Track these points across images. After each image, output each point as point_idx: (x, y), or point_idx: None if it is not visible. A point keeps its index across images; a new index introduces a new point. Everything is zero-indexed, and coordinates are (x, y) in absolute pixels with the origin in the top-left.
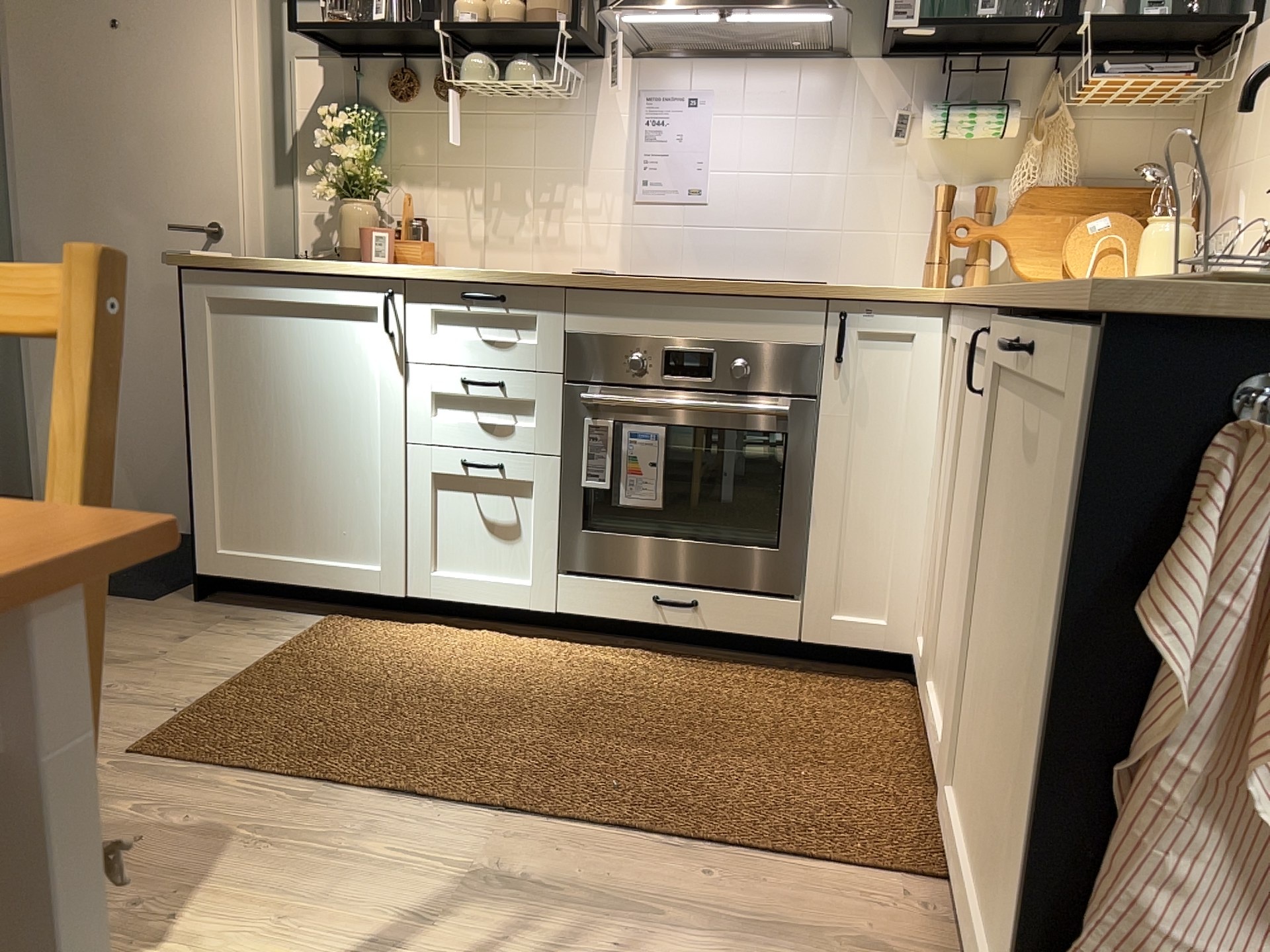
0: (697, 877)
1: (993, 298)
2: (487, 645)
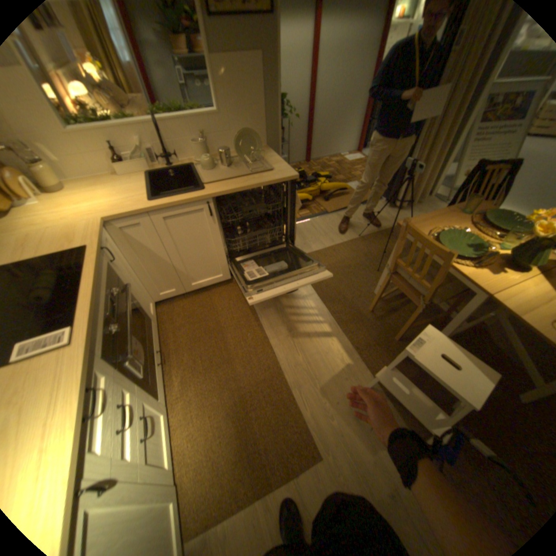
0: (267, 307)
1: (215, 192)
2: (181, 434)
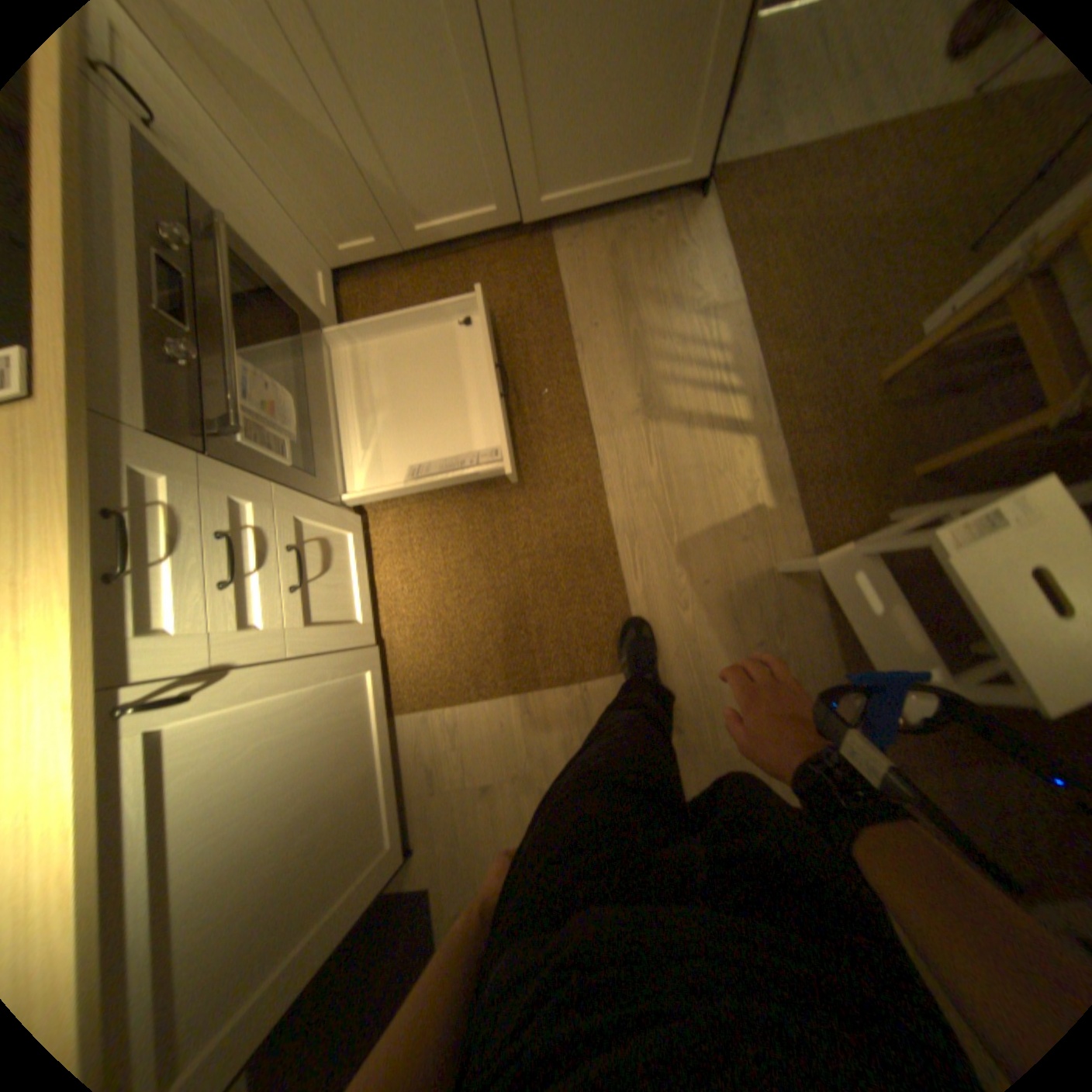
0: (603, 325)
1: None
2: (393, 567)
